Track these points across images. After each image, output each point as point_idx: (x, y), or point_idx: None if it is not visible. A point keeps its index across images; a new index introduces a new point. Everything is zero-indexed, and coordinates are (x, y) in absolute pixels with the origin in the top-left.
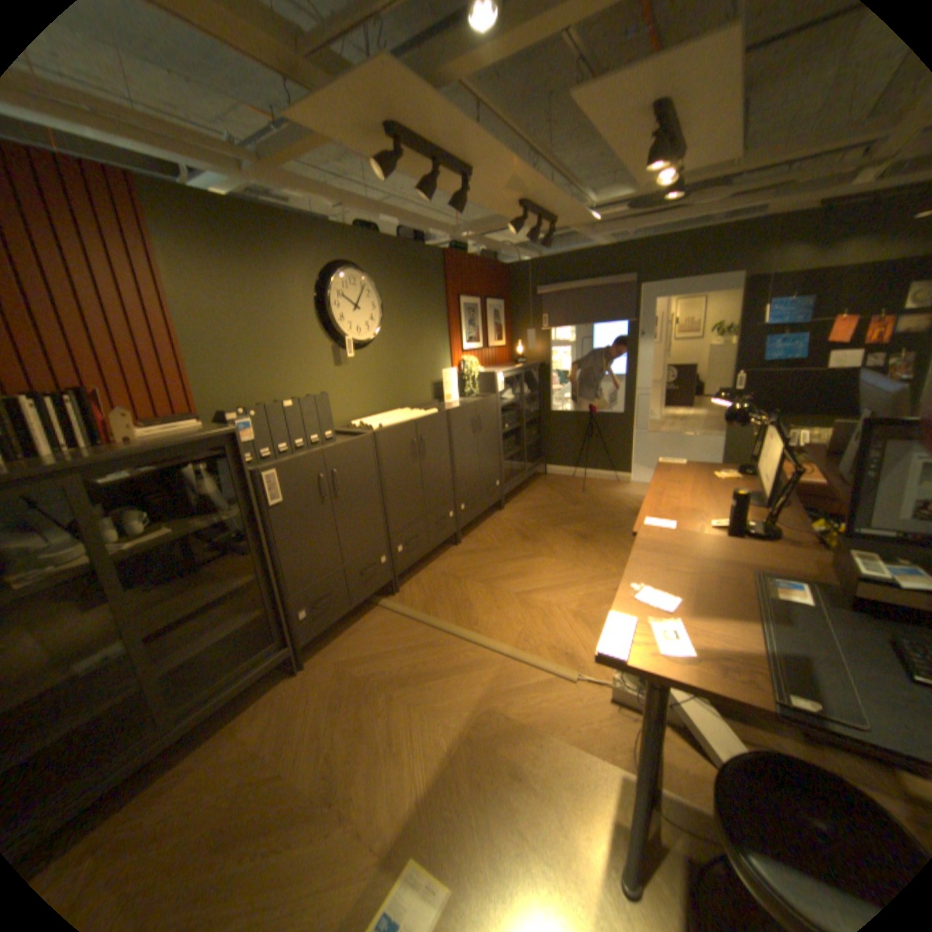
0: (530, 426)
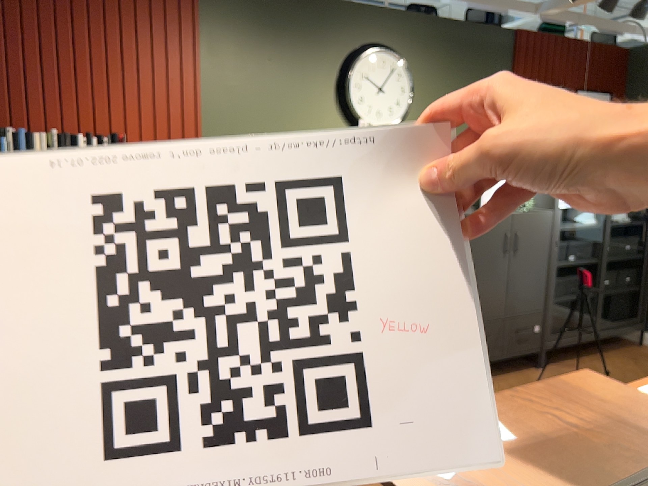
0: (626, 268)
